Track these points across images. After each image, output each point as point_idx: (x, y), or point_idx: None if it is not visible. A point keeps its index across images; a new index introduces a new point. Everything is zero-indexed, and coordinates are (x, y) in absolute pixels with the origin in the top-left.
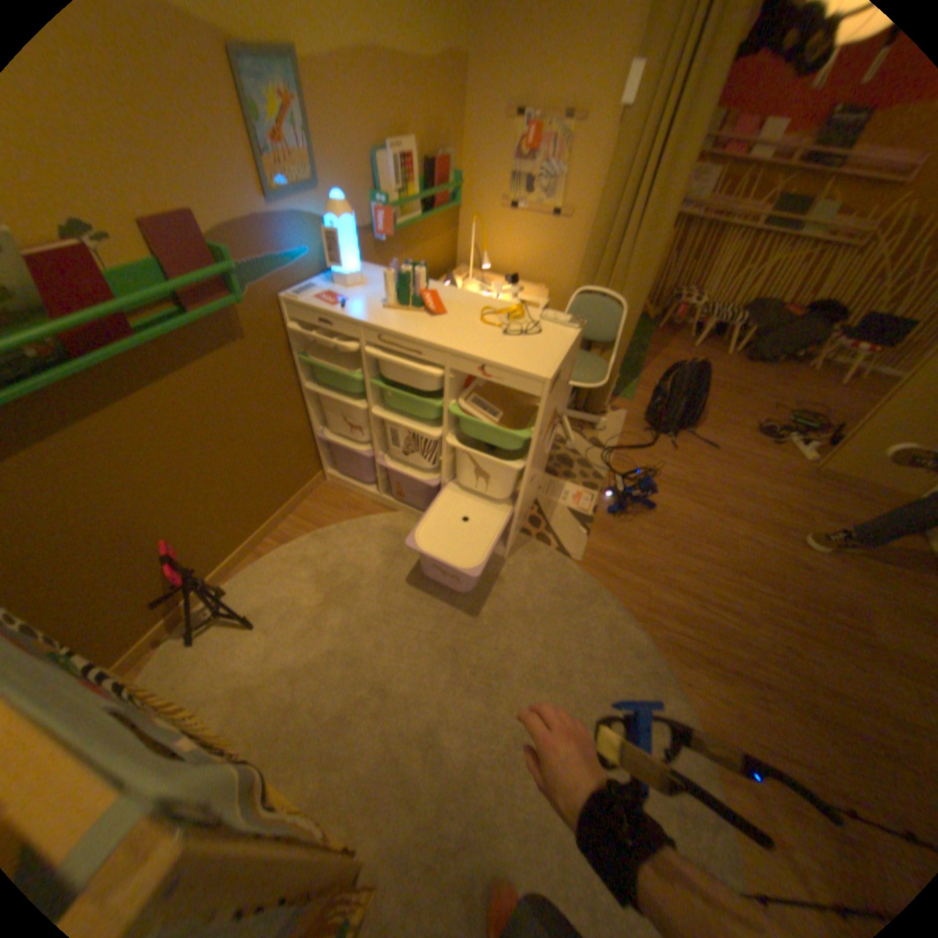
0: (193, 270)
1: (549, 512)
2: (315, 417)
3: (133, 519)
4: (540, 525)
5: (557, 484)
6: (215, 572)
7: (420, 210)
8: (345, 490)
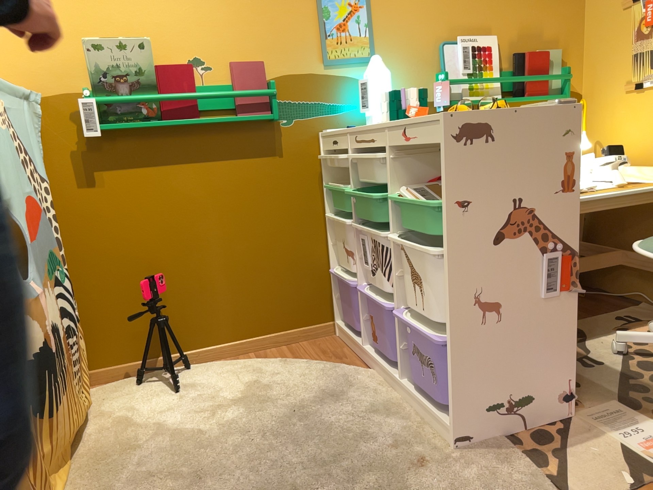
0: (251, 92)
1: (580, 441)
2: (333, 251)
3: (157, 251)
4: (548, 447)
5: (628, 419)
6: (196, 349)
7: (505, 95)
8: (343, 343)
